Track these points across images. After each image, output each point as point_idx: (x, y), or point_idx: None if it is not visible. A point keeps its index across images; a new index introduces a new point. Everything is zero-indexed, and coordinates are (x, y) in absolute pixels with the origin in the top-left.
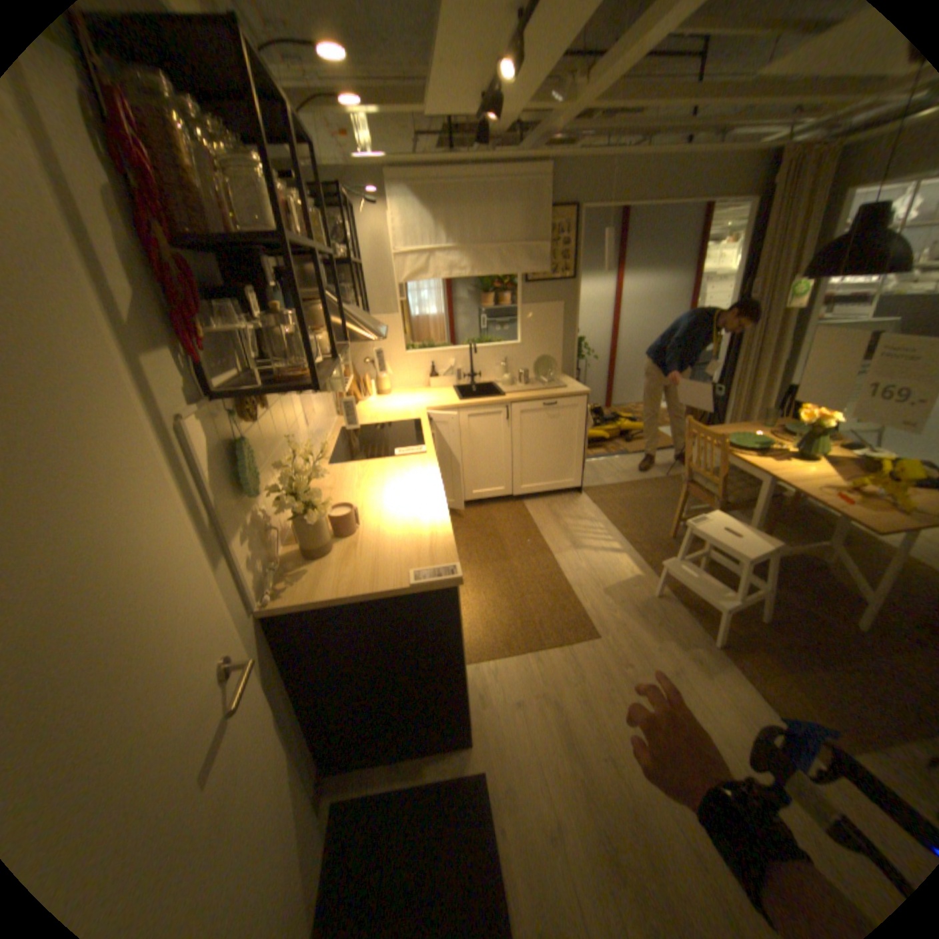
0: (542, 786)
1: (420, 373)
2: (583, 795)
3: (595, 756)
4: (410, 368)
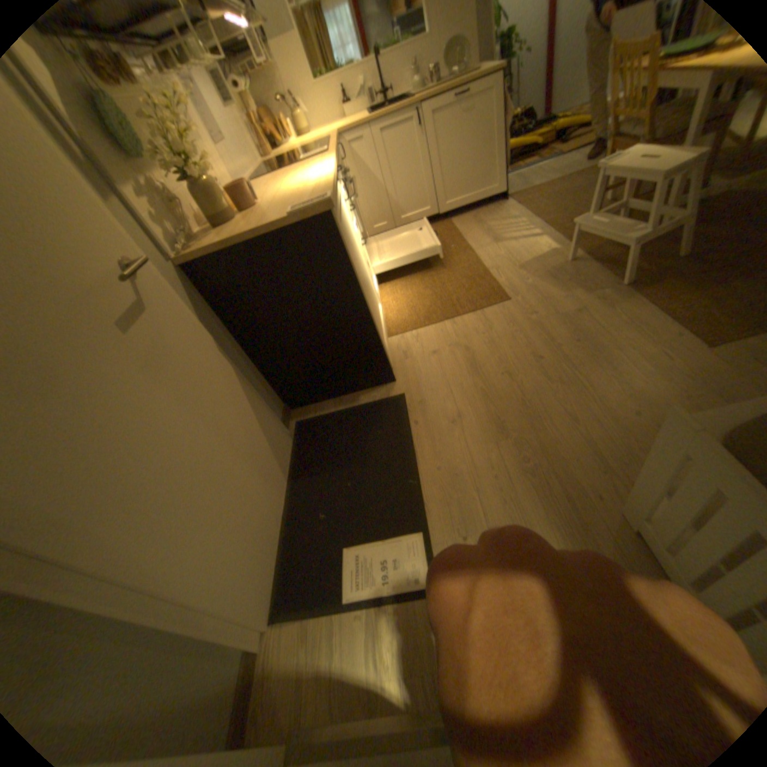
0: (449, 394)
1: (332, 102)
2: (481, 394)
3: (495, 371)
4: (321, 98)
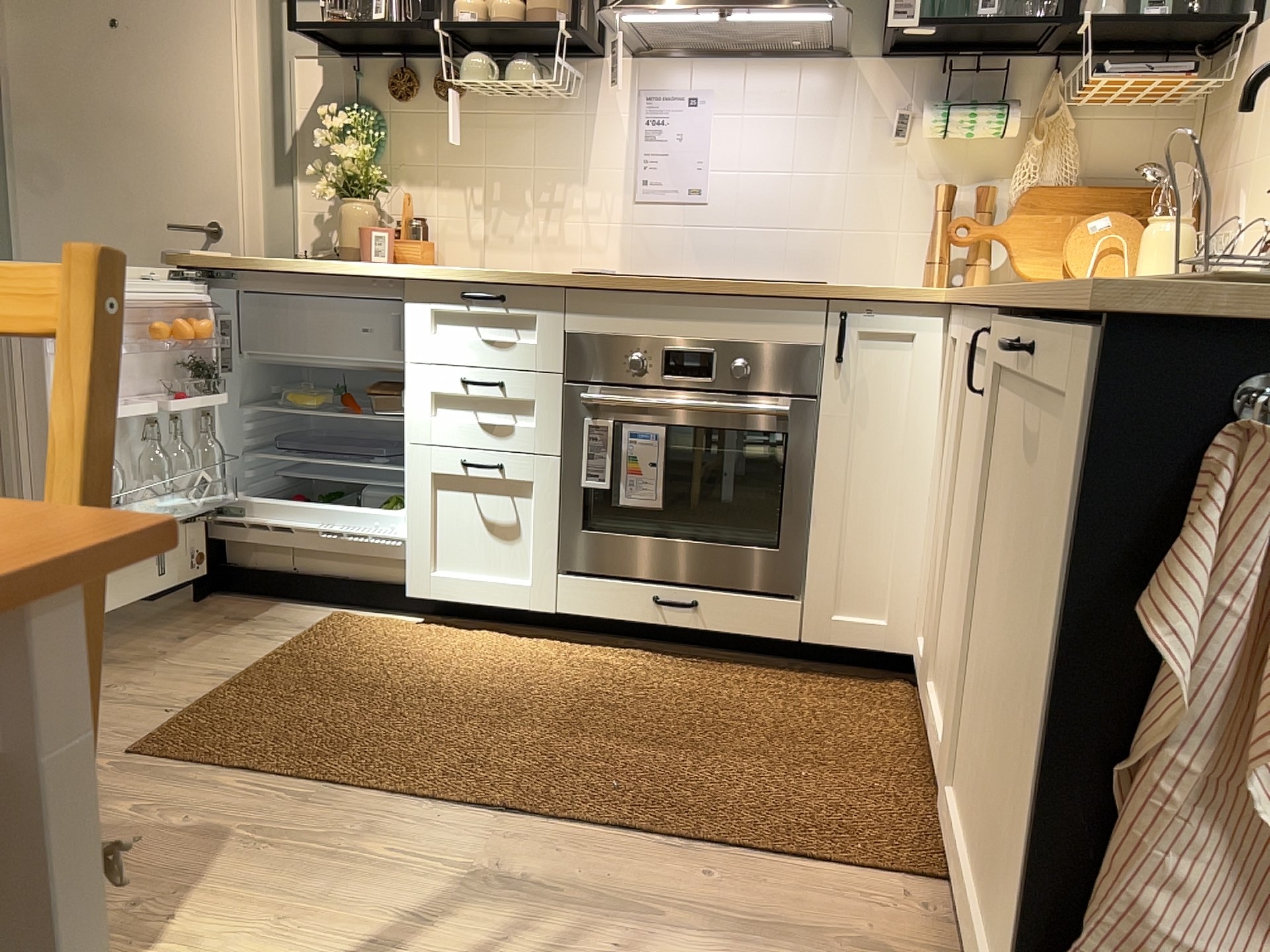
0: None
1: None
2: None
3: None
4: None
